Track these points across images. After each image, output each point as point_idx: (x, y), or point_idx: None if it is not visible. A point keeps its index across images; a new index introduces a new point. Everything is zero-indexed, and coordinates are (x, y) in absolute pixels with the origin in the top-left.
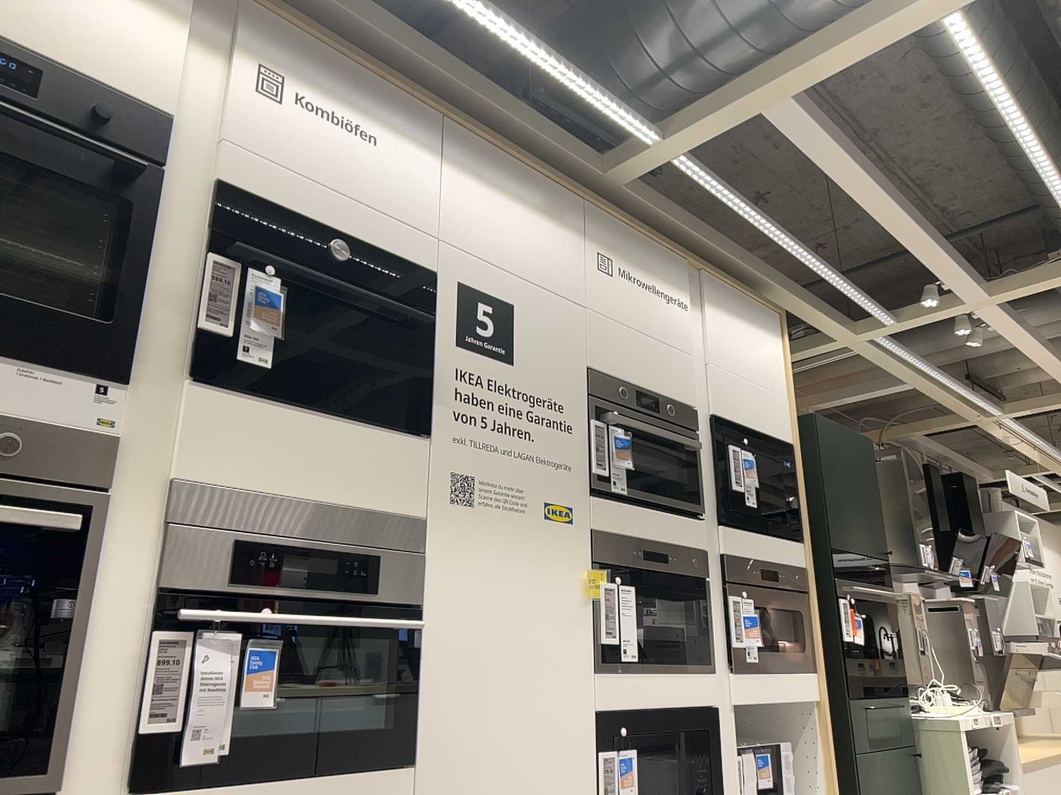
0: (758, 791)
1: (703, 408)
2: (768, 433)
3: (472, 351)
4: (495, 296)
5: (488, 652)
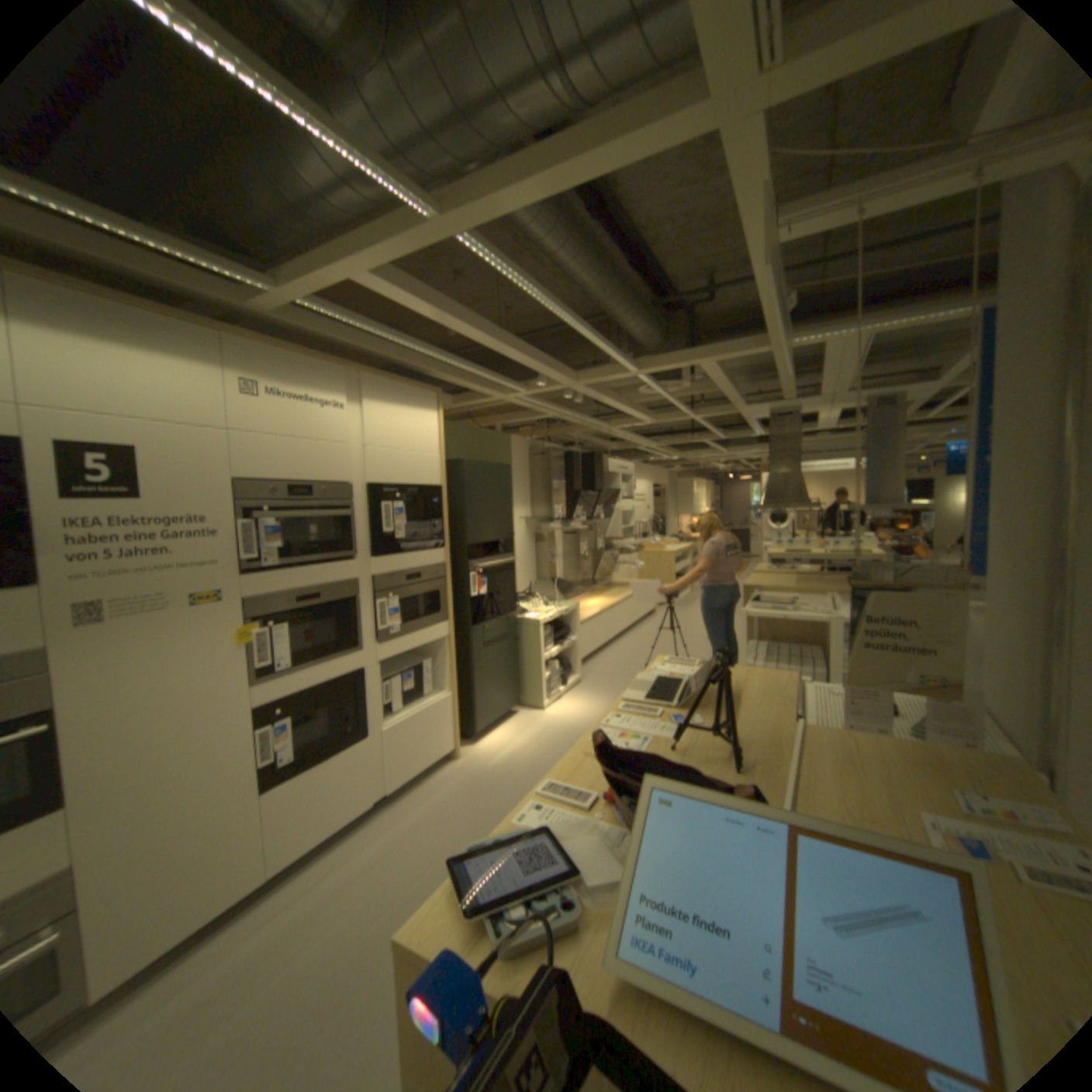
0: (407, 702)
1: (368, 480)
2: (429, 483)
3: (81, 499)
4: (108, 441)
5: (134, 723)
